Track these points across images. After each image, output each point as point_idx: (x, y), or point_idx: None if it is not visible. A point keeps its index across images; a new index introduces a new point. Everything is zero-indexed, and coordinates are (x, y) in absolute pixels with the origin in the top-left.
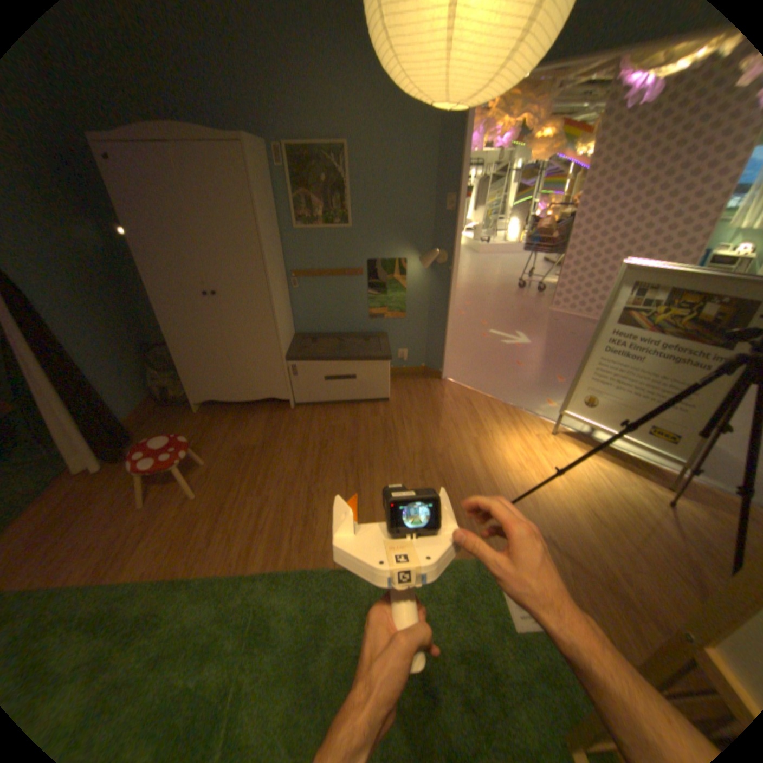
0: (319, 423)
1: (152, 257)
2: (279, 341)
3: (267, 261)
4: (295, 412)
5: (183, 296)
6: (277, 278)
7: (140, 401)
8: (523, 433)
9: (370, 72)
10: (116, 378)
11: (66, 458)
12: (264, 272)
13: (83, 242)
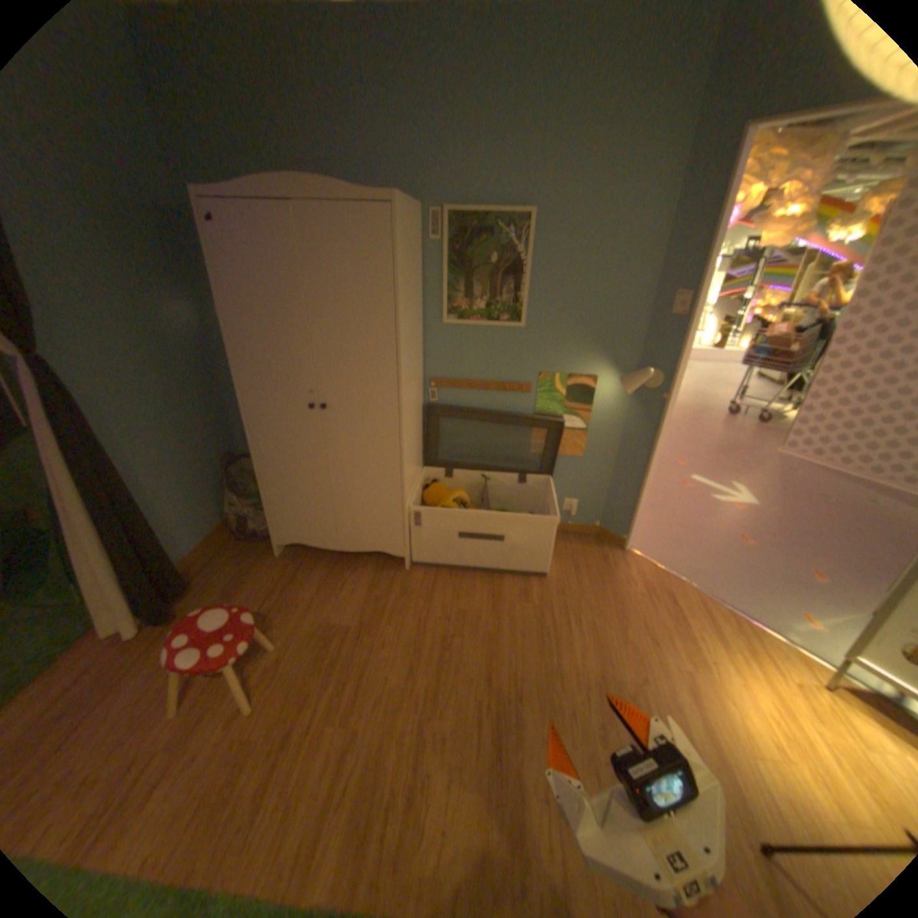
0: (443, 602)
1: (249, 351)
2: (402, 479)
3: (403, 370)
4: (411, 577)
5: (283, 406)
6: (412, 390)
7: (212, 530)
8: (773, 678)
9: (587, 113)
10: (185, 500)
11: (95, 616)
12: (397, 385)
13: (172, 323)
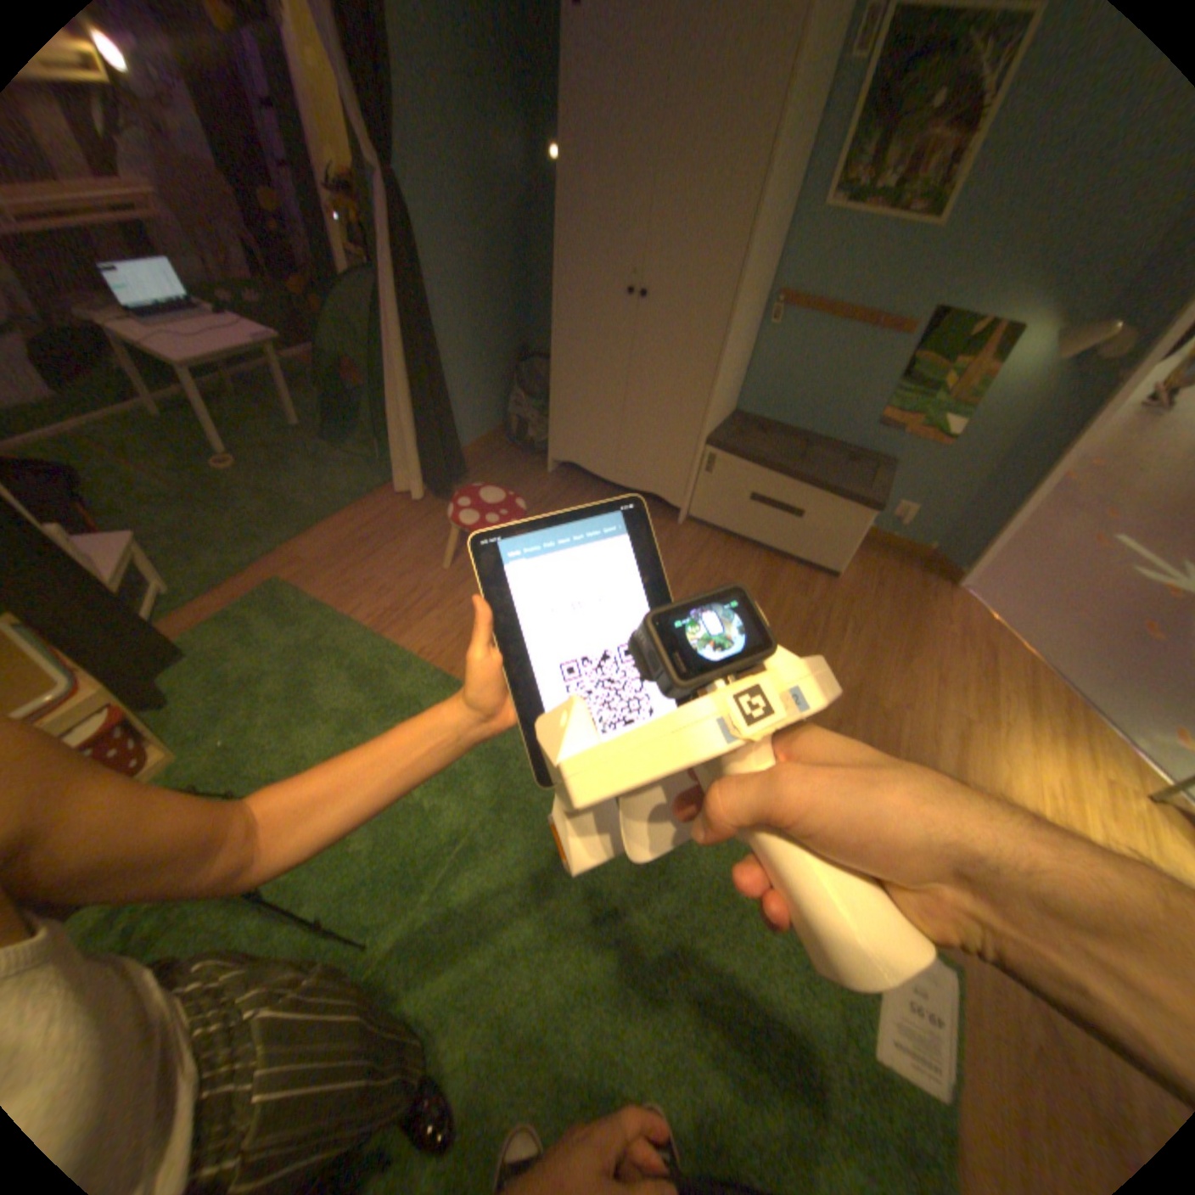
0: (708, 565)
1: (579, 206)
2: (706, 410)
3: (751, 258)
4: (680, 532)
5: (598, 286)
6: (752, 295)
7: (492, 429)
8: (1079, 763)
9: None
10: (476, 385)
11: (393, 469)
12: (737, 278)
13: (500, 161)
